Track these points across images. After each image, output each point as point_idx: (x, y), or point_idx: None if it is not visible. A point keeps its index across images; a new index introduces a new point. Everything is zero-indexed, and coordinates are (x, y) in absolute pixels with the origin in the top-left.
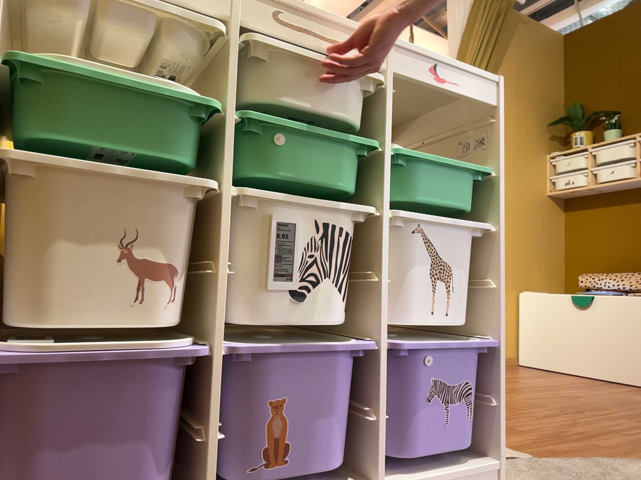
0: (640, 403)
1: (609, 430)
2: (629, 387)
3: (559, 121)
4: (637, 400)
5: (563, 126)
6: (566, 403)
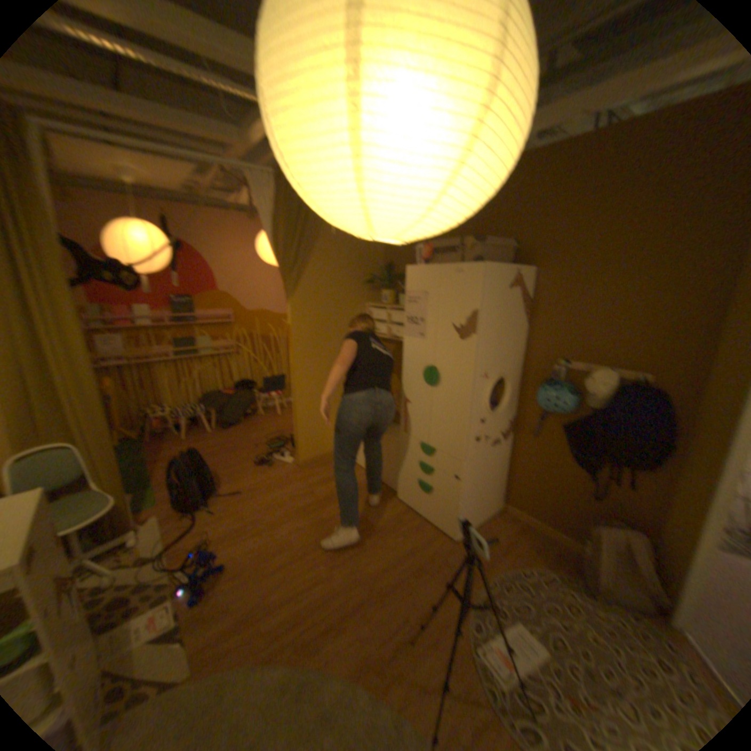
0: (365, 530)
1: (294, 602)
2: (385, 493)
3: (378, 280)
4: (368, 523)
5: (379, 285)
6: (309, 546)
